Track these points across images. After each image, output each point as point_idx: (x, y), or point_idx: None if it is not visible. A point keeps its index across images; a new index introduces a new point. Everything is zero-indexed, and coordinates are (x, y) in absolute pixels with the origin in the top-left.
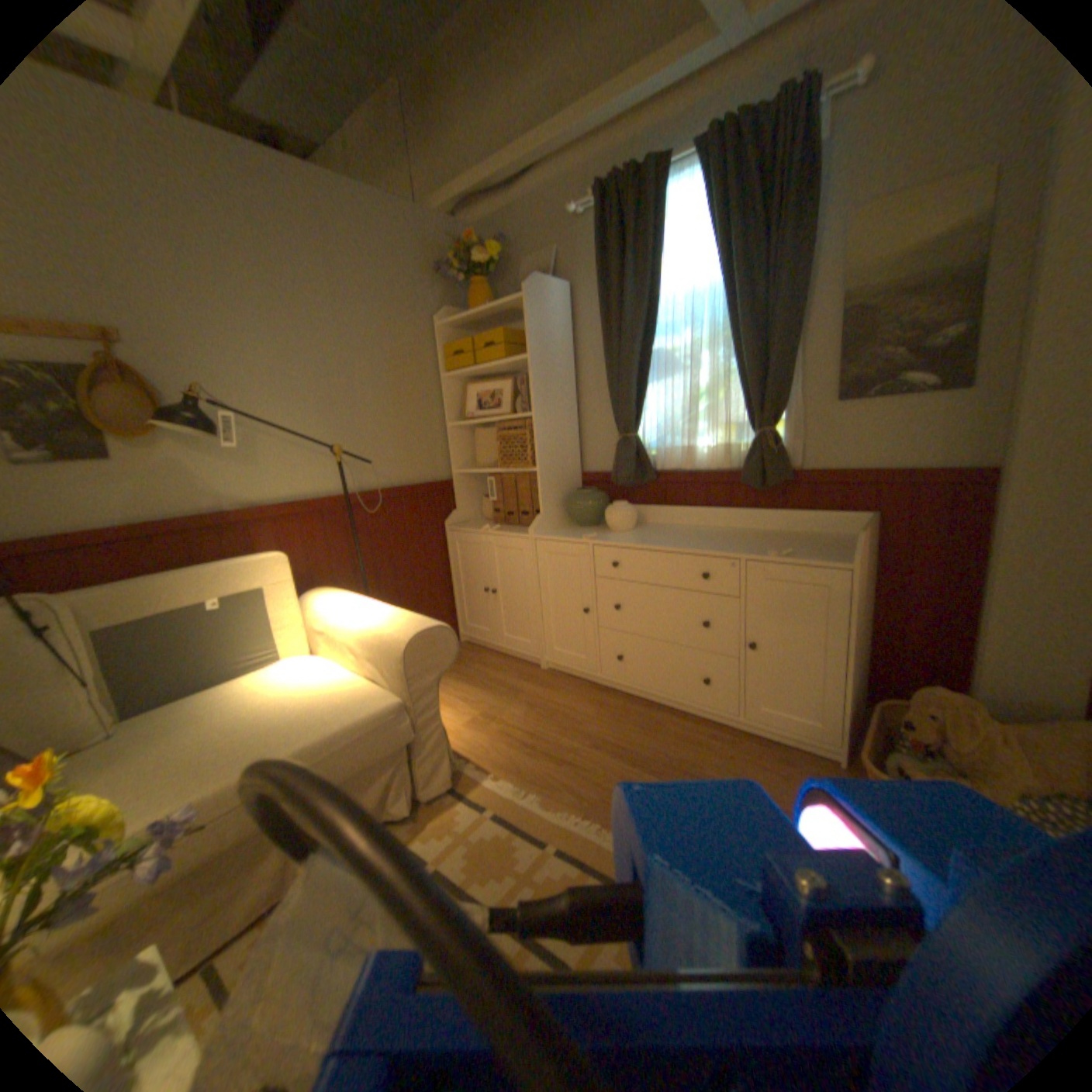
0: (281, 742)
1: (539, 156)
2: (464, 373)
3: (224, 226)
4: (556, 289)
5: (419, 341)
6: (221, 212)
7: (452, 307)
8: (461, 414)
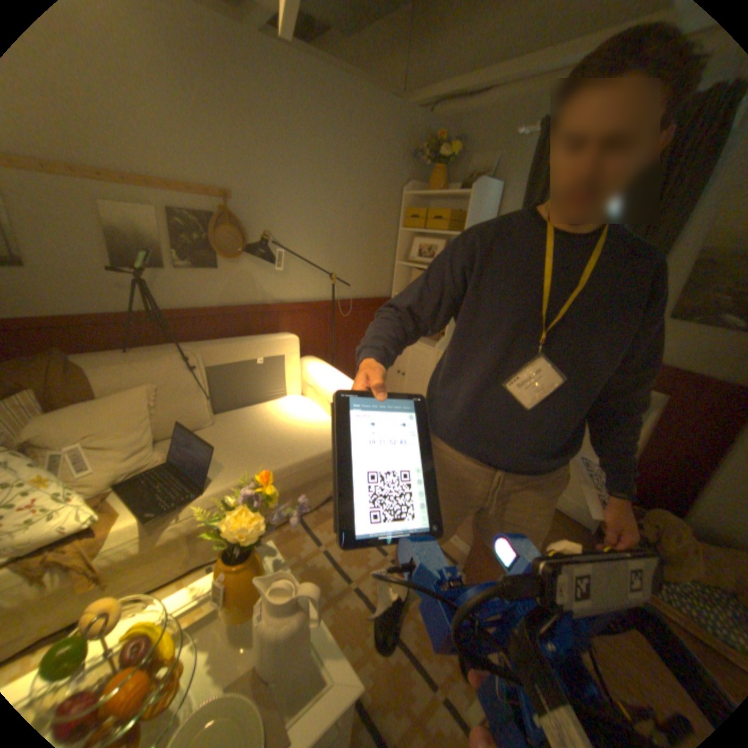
0: (301, 451)
1: (507, 82)
2: (415, 231)
3: (295, 123)
4: (494, 189)
5: (391, 205)
6: (295, 113)
7: (417, 182)
8: (406, 256)
